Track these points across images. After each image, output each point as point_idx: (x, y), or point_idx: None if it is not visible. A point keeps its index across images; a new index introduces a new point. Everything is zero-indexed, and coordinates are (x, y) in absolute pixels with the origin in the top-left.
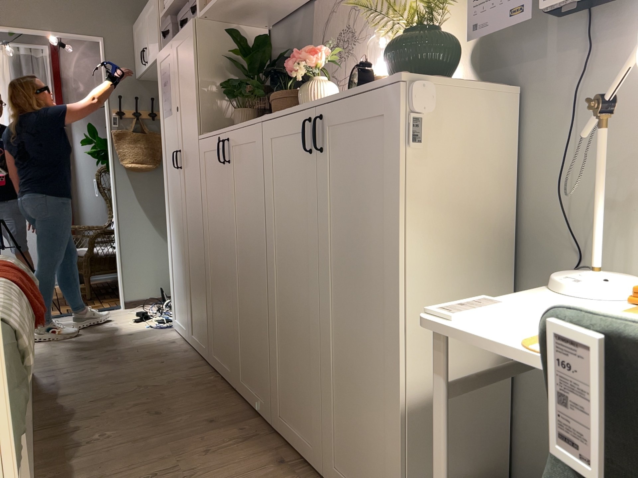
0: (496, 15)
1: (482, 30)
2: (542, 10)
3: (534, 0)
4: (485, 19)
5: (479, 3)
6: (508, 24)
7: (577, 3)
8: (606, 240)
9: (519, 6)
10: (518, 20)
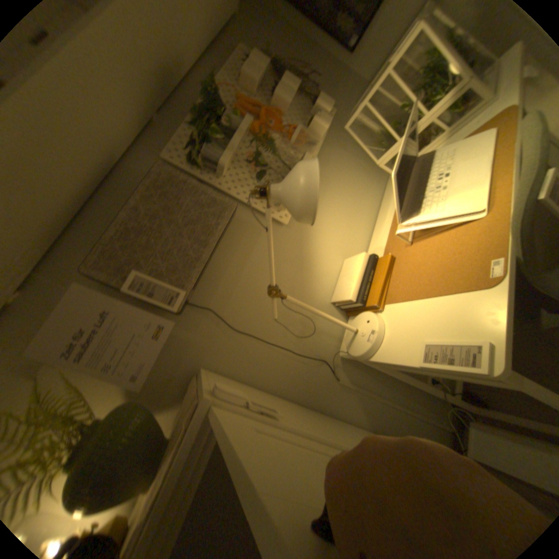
0: (141, 353)
1: (141, 373)
2: (174, 314)
3: (160, 317)
4: (134, 366)
5: (113, 368)
6: (159, 345)
7: (191, 291)
8: (342, 320)
9: (153, 331)
10: (164, 335)
